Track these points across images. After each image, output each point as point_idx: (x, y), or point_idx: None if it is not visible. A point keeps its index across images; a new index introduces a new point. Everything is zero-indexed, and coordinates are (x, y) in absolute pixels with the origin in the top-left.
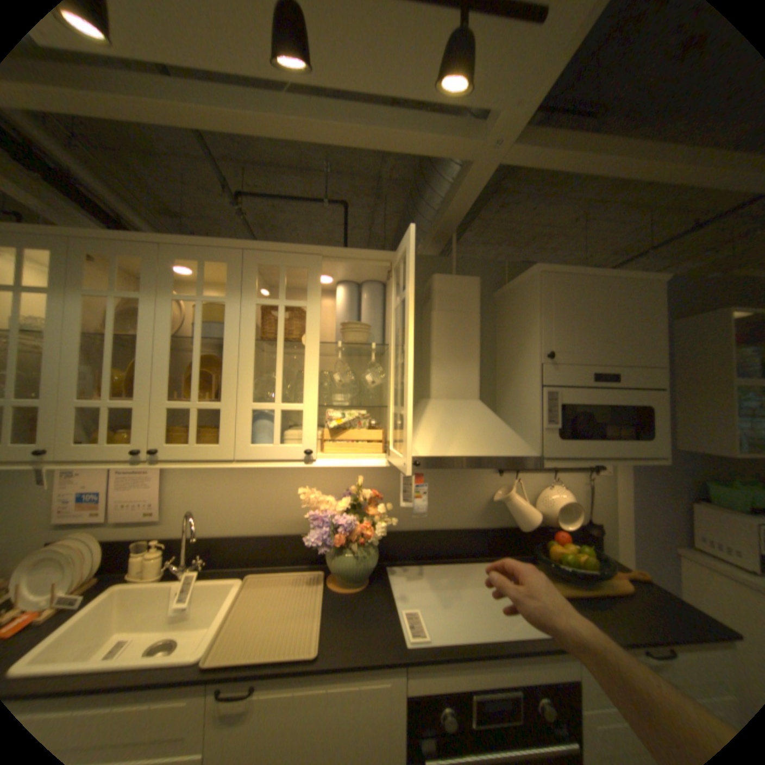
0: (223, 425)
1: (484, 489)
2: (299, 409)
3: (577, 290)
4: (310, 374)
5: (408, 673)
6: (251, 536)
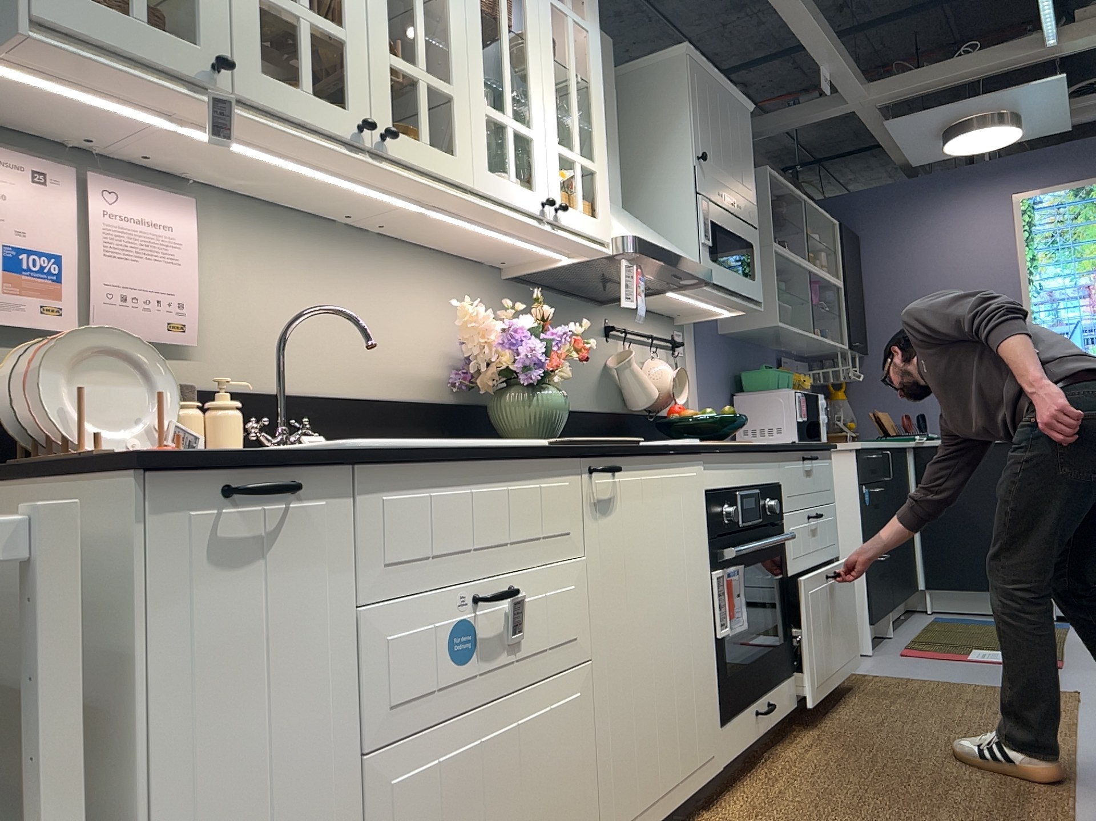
0: (457, 126)
1: (598, 356)
2: (529, 135)
3: (710, 92)
4: (536, 88)
5: (704, 462)
6: (353, 398)
